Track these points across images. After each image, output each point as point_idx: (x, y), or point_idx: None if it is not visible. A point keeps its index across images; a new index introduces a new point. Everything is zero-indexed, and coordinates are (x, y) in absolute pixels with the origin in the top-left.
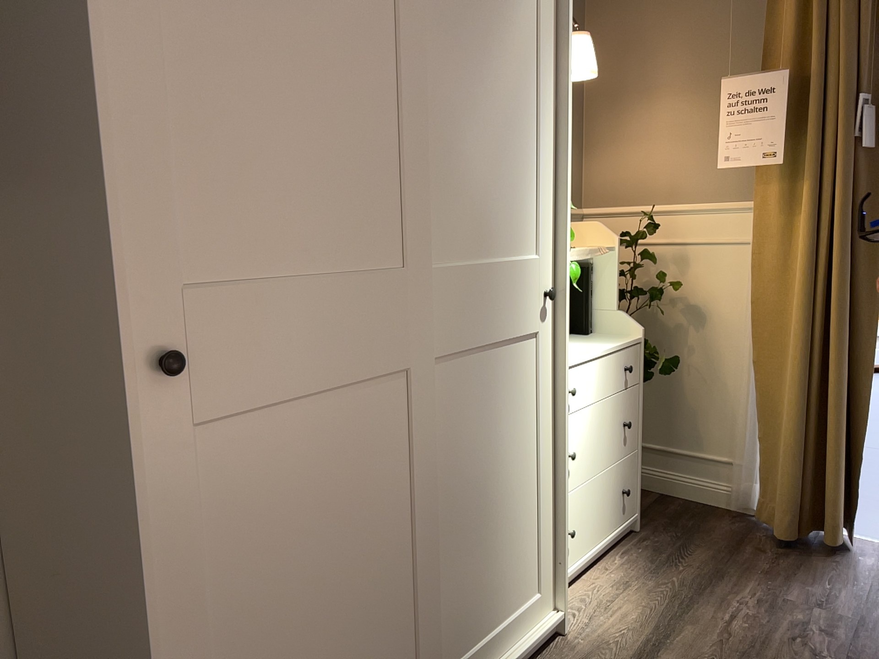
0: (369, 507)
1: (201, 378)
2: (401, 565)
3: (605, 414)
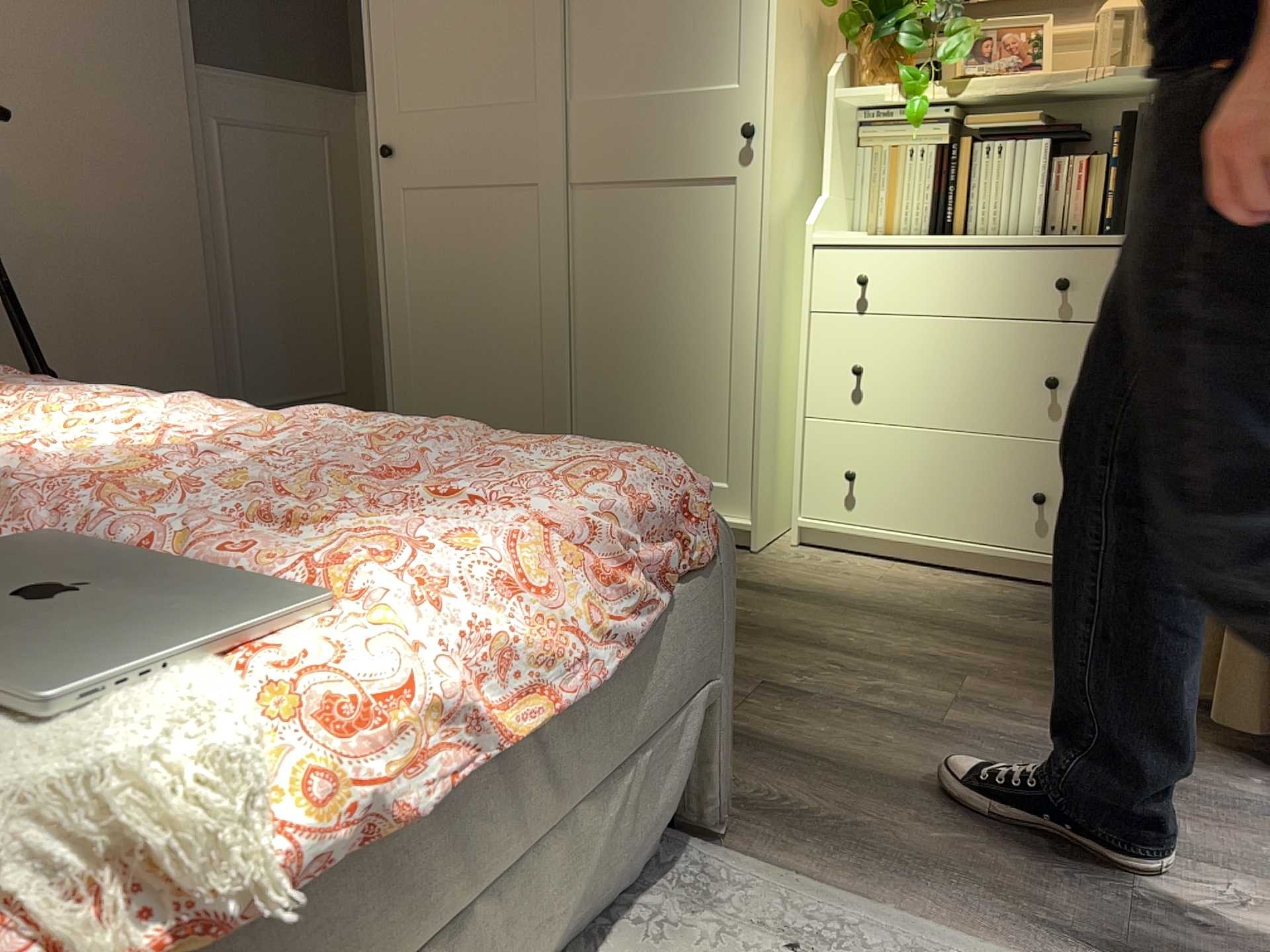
0: (504, 281)
1: (404, 166)
2: (530, 339)
3: (977, 343)
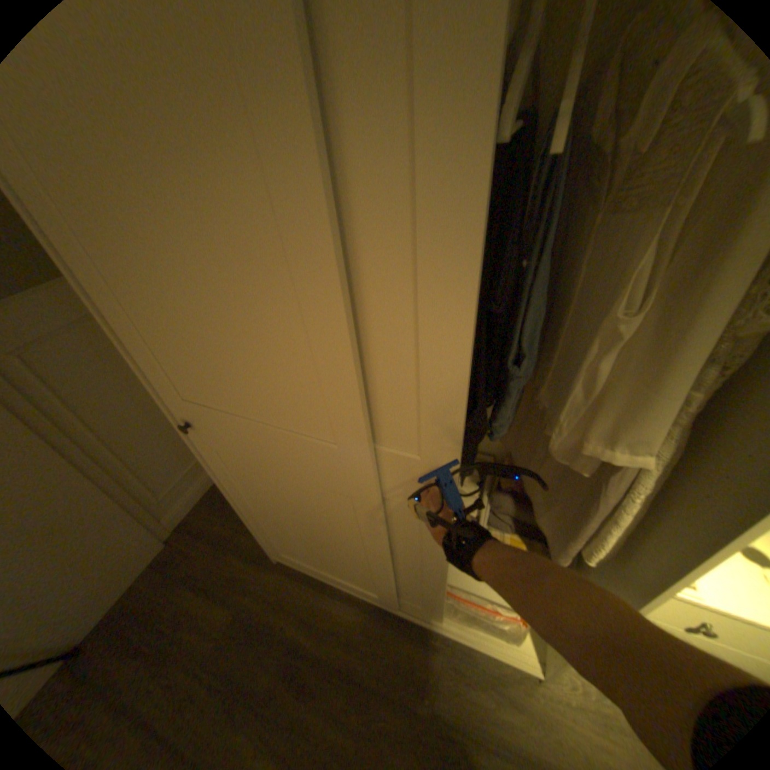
0: (327, 527)
1: (204, 437)
2: (356, 557)
3: None
